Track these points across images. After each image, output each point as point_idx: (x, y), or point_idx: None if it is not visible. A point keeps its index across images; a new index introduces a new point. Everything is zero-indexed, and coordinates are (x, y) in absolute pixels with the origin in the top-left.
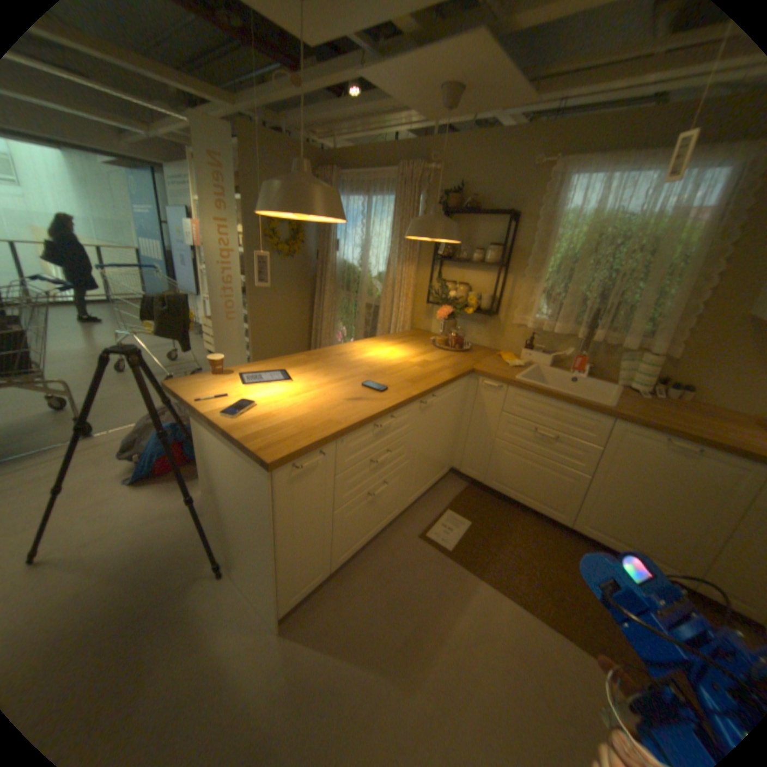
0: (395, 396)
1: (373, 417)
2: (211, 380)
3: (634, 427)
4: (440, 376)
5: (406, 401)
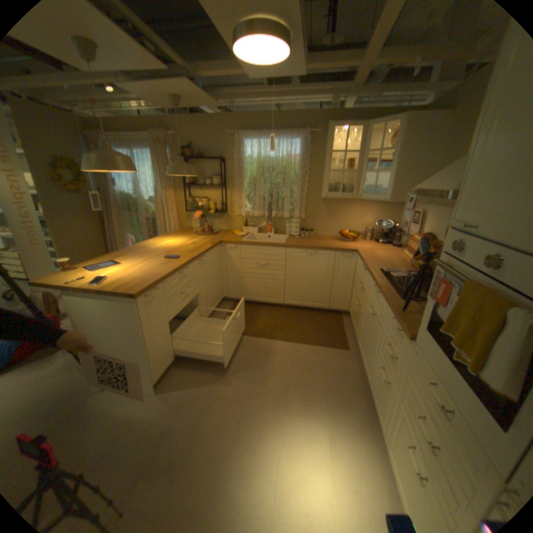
0: (185, 259)
1: (177, 269)
2: (64, 274)
3: (292, 250)
4: (205, 247)
5: (191, 260)
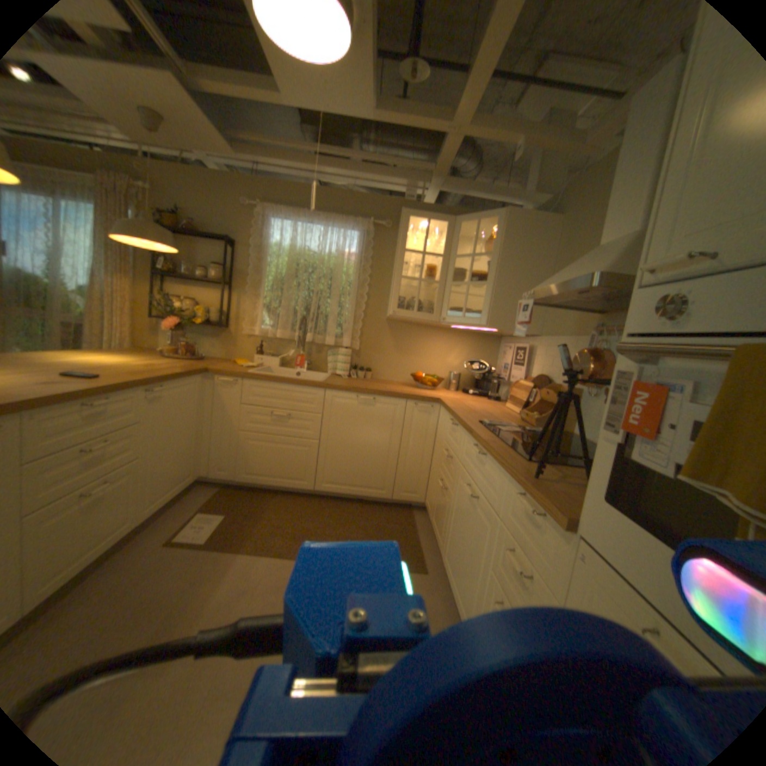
0: (111, 380)
1: (79, 393)
2: None
3: (336, 393)
4: (169, 371)
5: (126, 384)
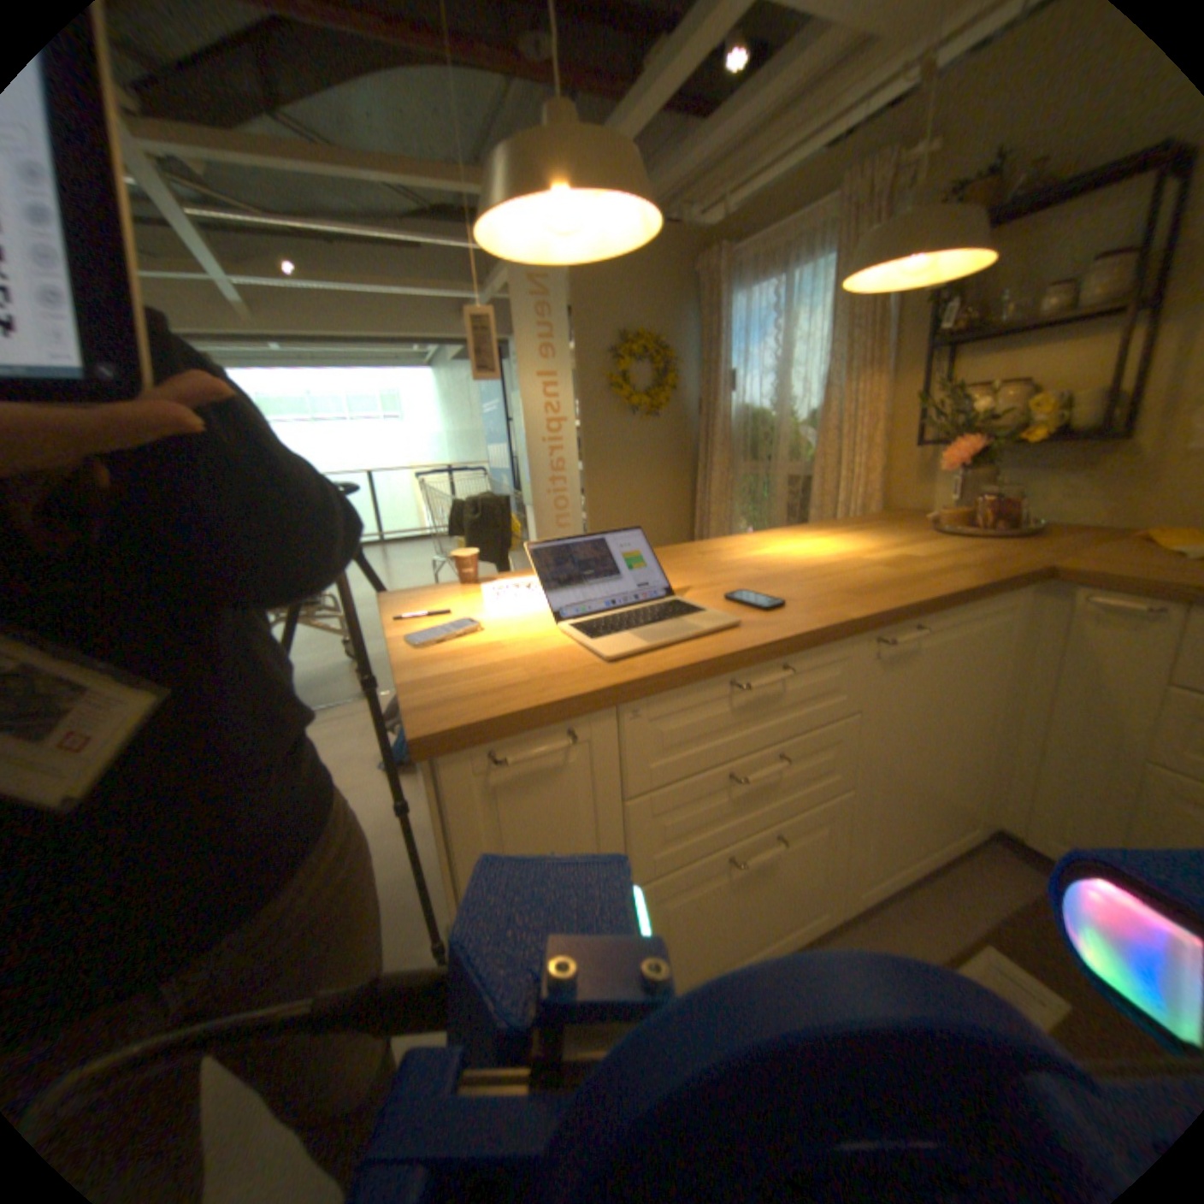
0: (803, 617)
1: (726, 660)
2: (449, 589)
3: None
4: (945, 580)
5: (831, 630)
